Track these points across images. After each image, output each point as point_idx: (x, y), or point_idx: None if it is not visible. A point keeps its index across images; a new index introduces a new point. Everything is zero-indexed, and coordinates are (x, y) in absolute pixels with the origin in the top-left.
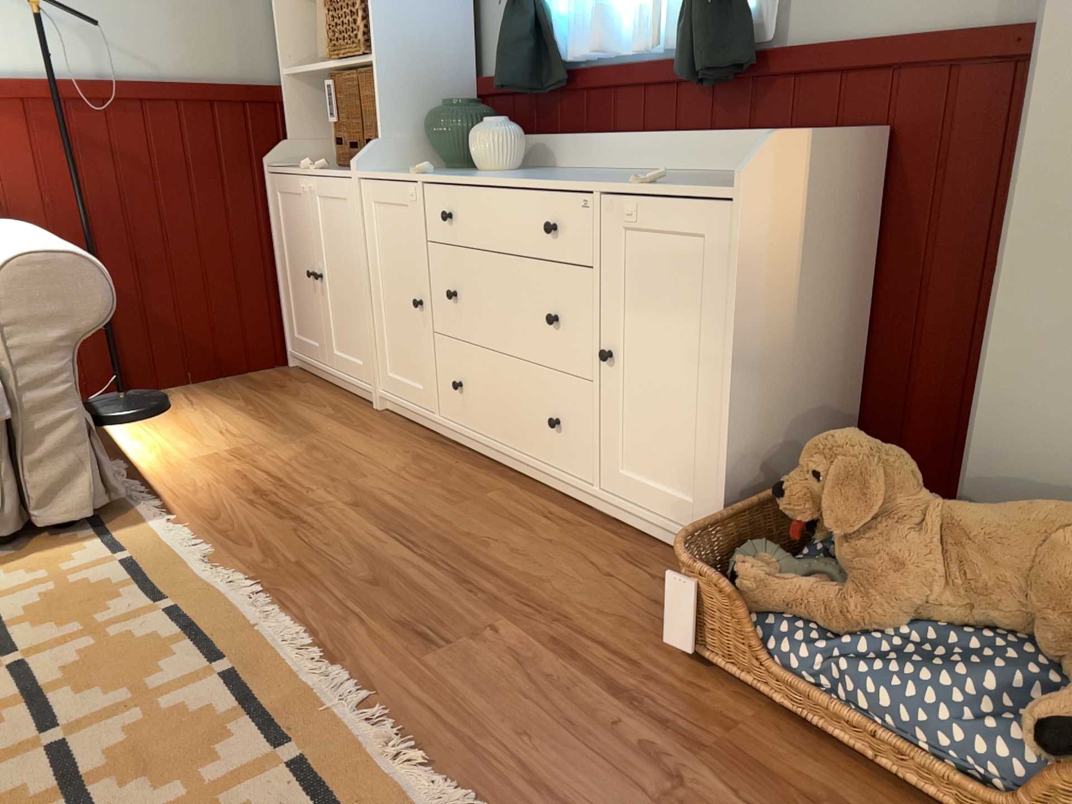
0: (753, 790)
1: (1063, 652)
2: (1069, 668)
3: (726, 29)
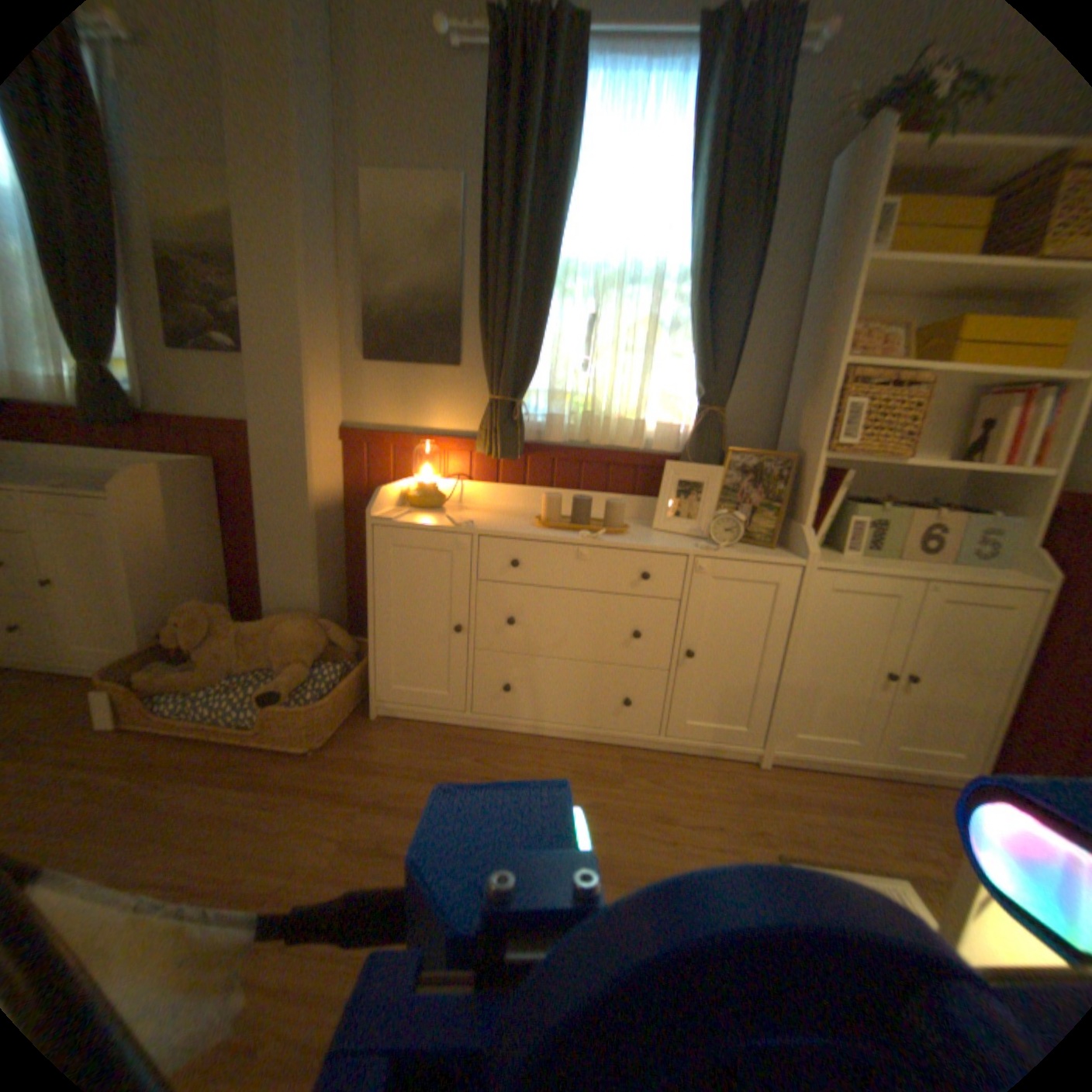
0: (141, 777)
1: (283, 672)
2: (283, 677)
3: (111, 401)
